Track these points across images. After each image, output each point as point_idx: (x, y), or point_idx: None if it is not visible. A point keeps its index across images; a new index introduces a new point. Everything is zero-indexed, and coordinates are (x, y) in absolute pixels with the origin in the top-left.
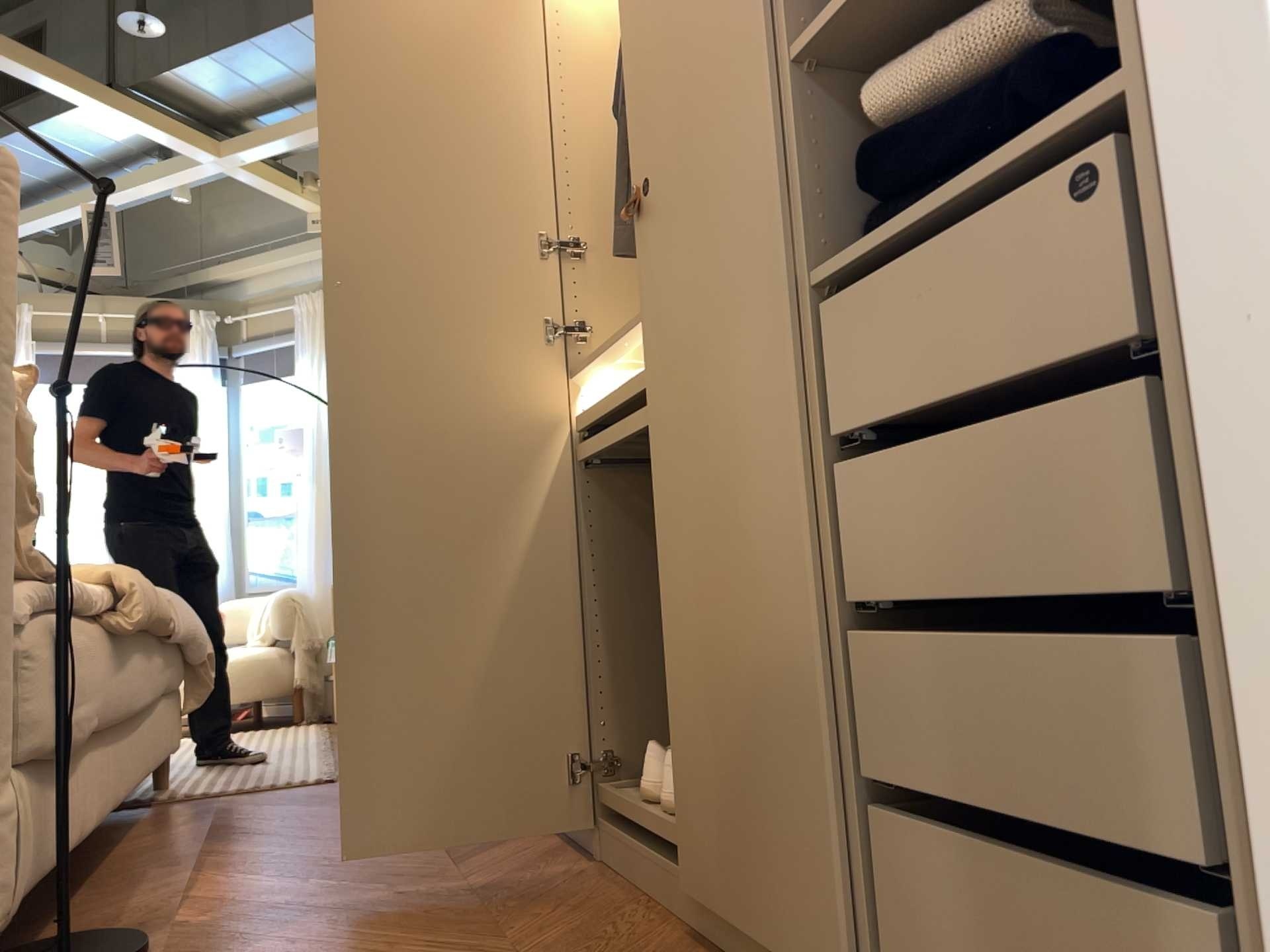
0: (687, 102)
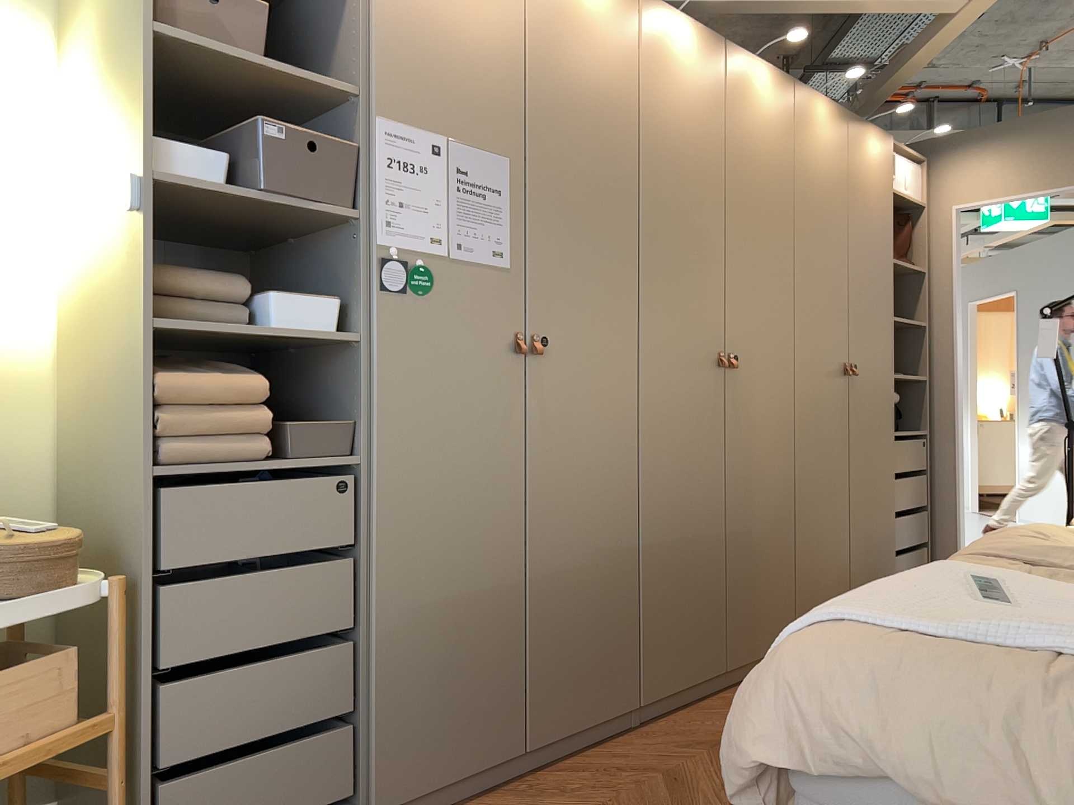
0: (875, 353)
